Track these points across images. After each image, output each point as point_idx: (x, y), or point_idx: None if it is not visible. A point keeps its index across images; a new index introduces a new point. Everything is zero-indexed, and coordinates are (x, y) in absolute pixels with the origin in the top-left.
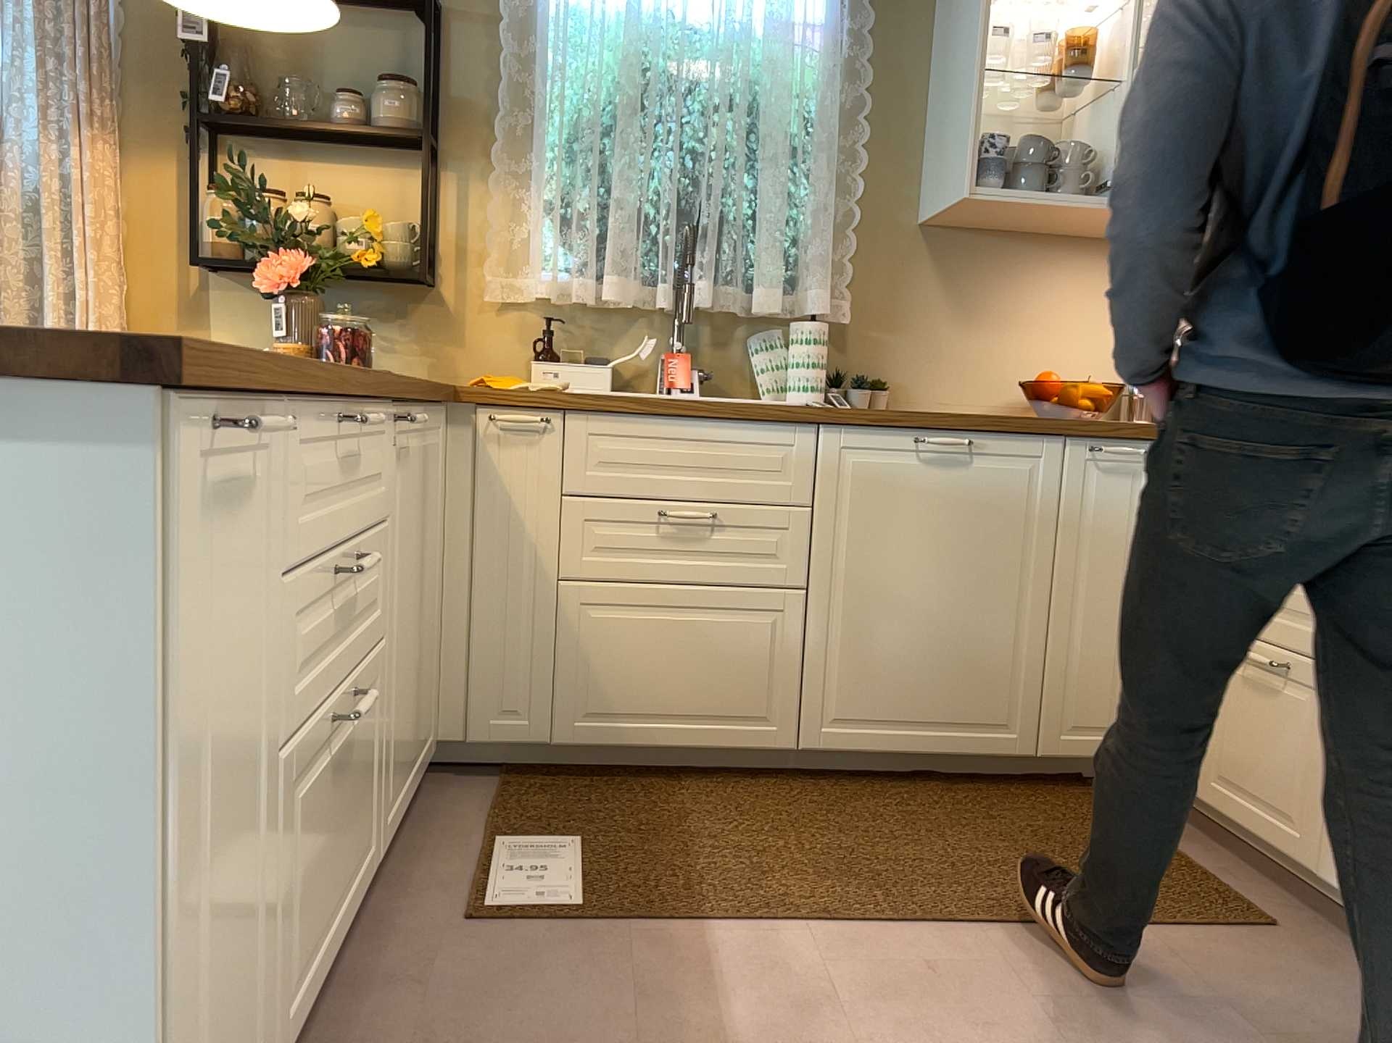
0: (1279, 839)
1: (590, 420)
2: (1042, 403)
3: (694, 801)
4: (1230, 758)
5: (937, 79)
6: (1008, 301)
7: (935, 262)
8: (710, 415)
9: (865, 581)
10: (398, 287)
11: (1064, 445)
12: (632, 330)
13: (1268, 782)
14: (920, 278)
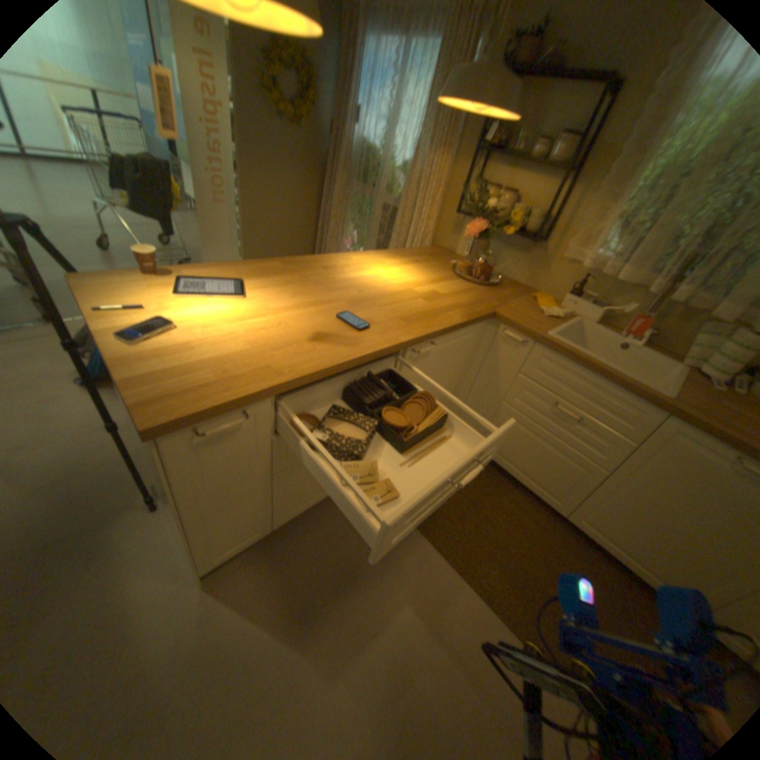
0: None
1: (547, 351)
2: None
3: (511, 503)
4: None
5: None
6: None
7: None
8: (607, 379)
9: (647, 492)
10: (531, 237)
11: None
12: (634, 294)
13: None
14: None
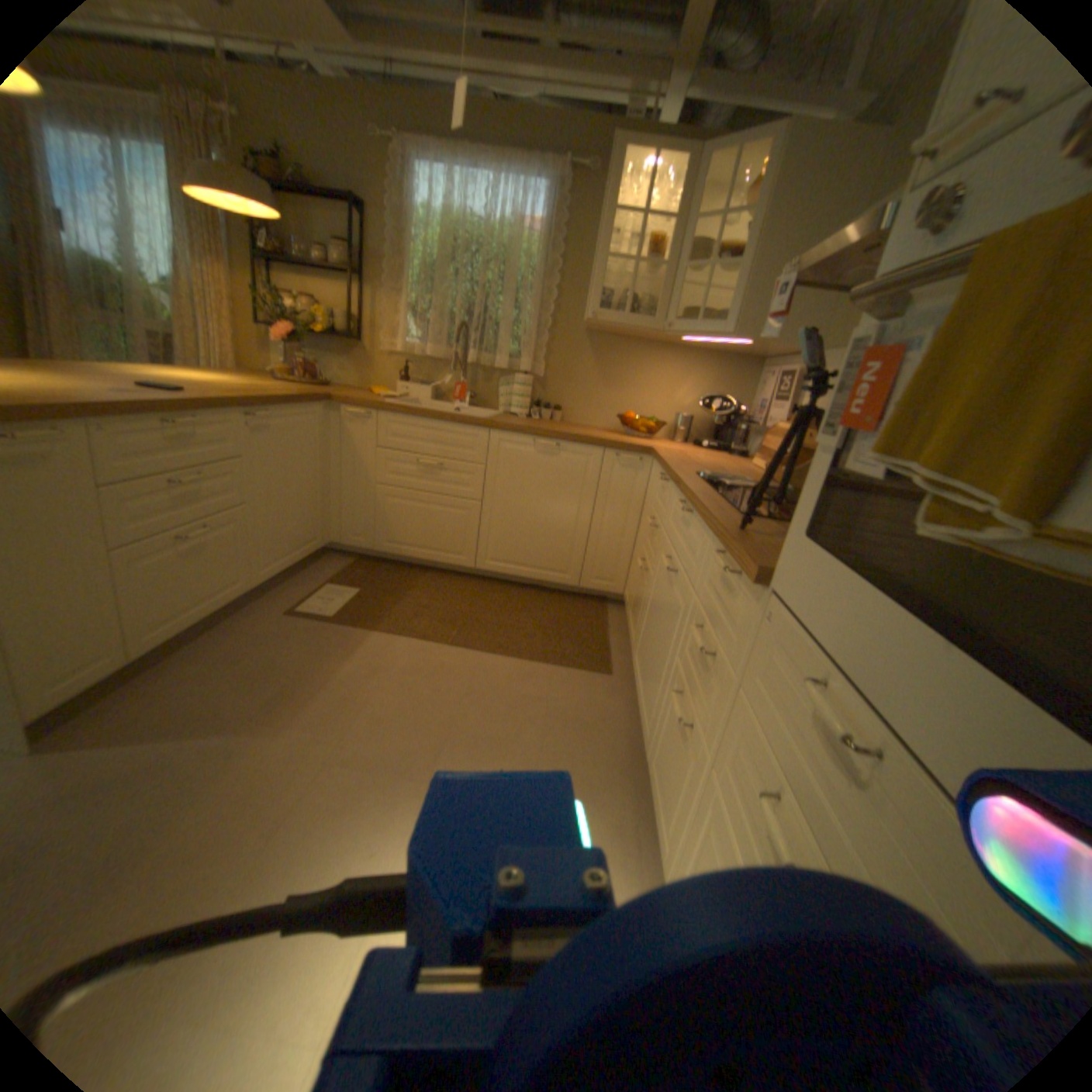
0: (630, 640)
1: (388, 416)
2: (626, 428)
3: (424, 581)
4: (632, 603)
5: (598, 254)
6: (625, 374)
7: (590, 351)
8: (439, 420)
9: (505, 501)
10: (344, 341)
11: (602, 452)
12: (446, 371)
13: (634, 616)
14: (582, 358)
